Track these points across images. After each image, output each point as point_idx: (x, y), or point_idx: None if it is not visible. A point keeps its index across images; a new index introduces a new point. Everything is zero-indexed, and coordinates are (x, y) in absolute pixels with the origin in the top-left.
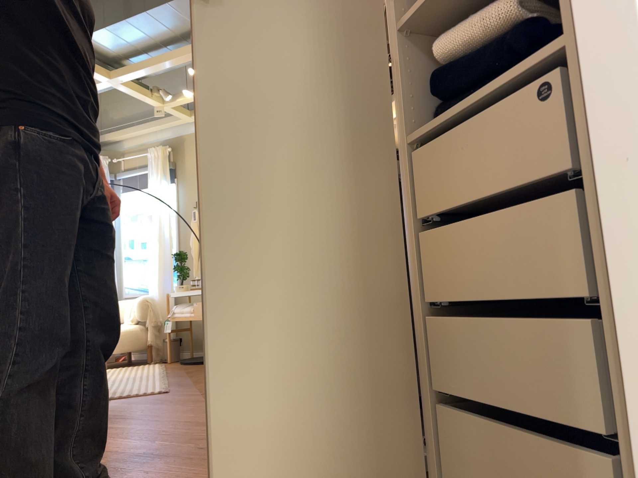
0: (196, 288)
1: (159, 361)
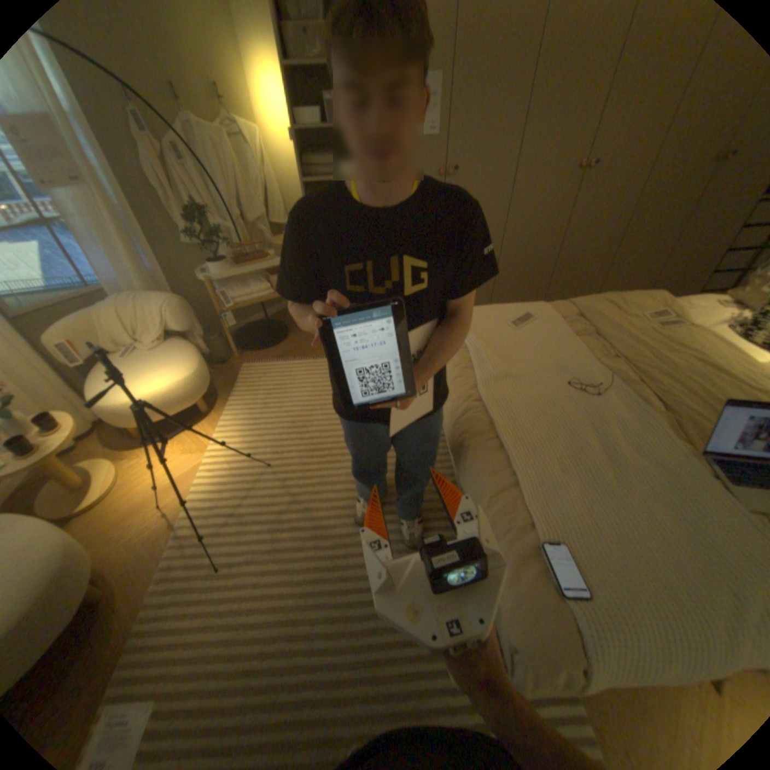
0: (244, 262)
1: (216, 371)
